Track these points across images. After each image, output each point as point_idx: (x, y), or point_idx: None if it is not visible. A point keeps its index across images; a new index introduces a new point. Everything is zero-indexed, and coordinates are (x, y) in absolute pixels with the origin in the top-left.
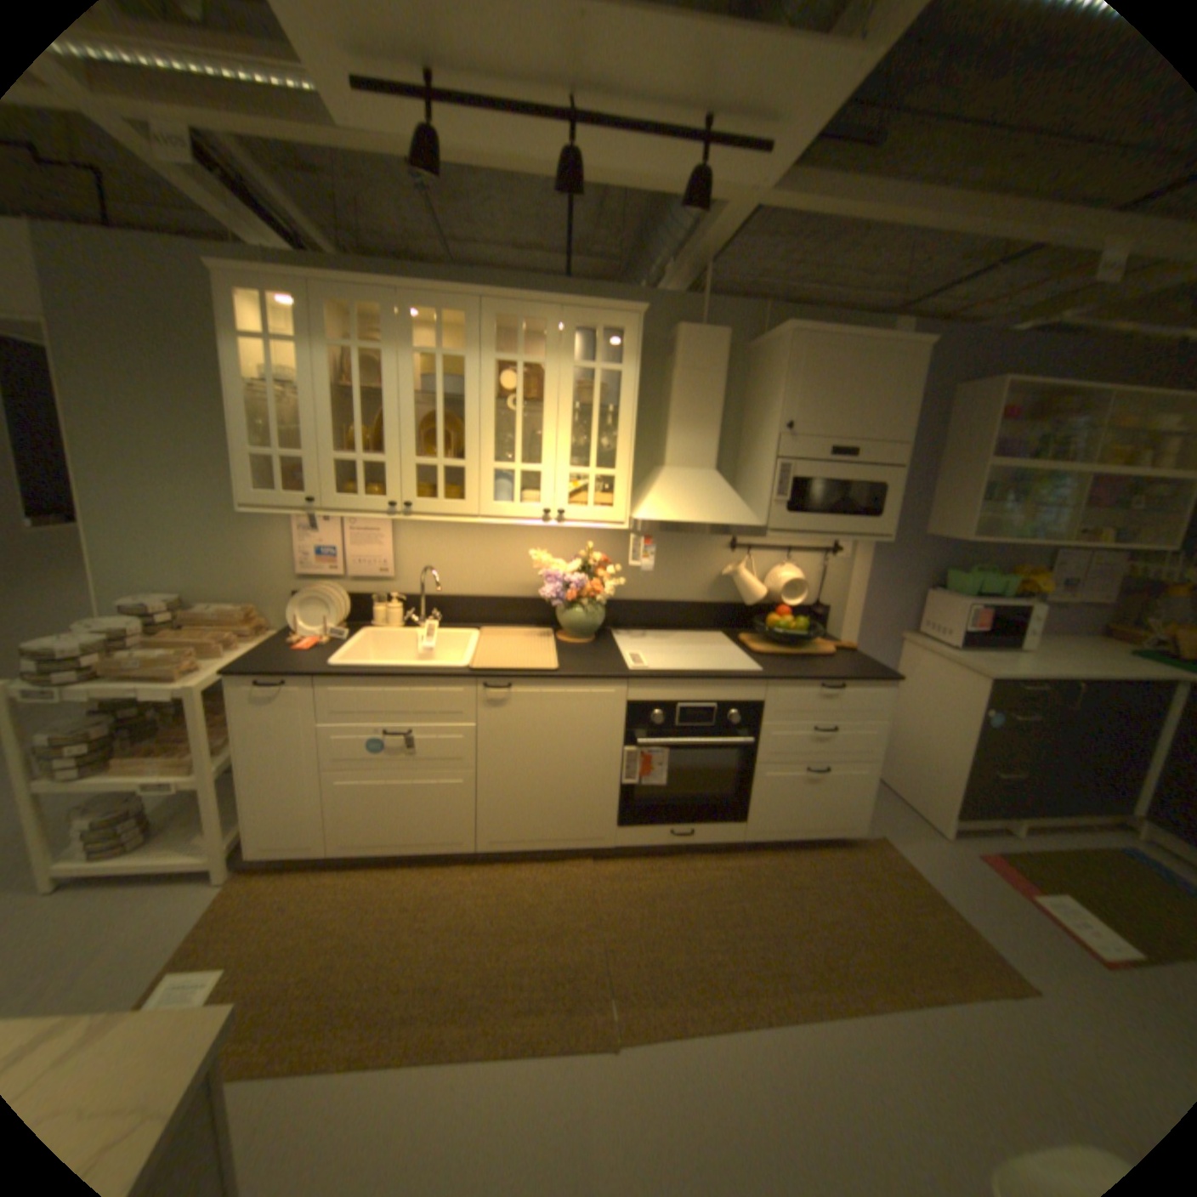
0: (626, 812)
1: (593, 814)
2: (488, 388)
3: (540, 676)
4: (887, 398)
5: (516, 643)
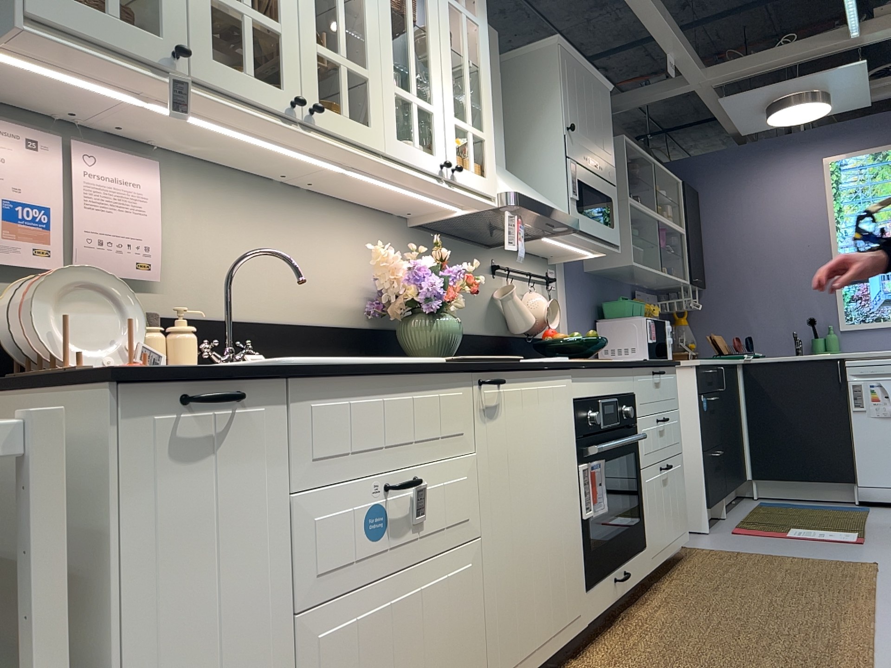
0: (589, 564)
1: (572, 576)
2: None
3: (524, 365)
4: (603, 125)
5: None
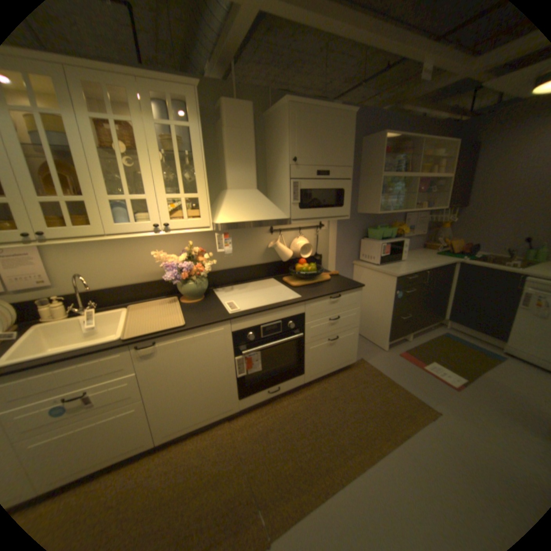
0: (242, 391)
1: (224, 399)
2: (92, 142)
3: (174, 333)
4: (339, 142)
5: (154, 311)
